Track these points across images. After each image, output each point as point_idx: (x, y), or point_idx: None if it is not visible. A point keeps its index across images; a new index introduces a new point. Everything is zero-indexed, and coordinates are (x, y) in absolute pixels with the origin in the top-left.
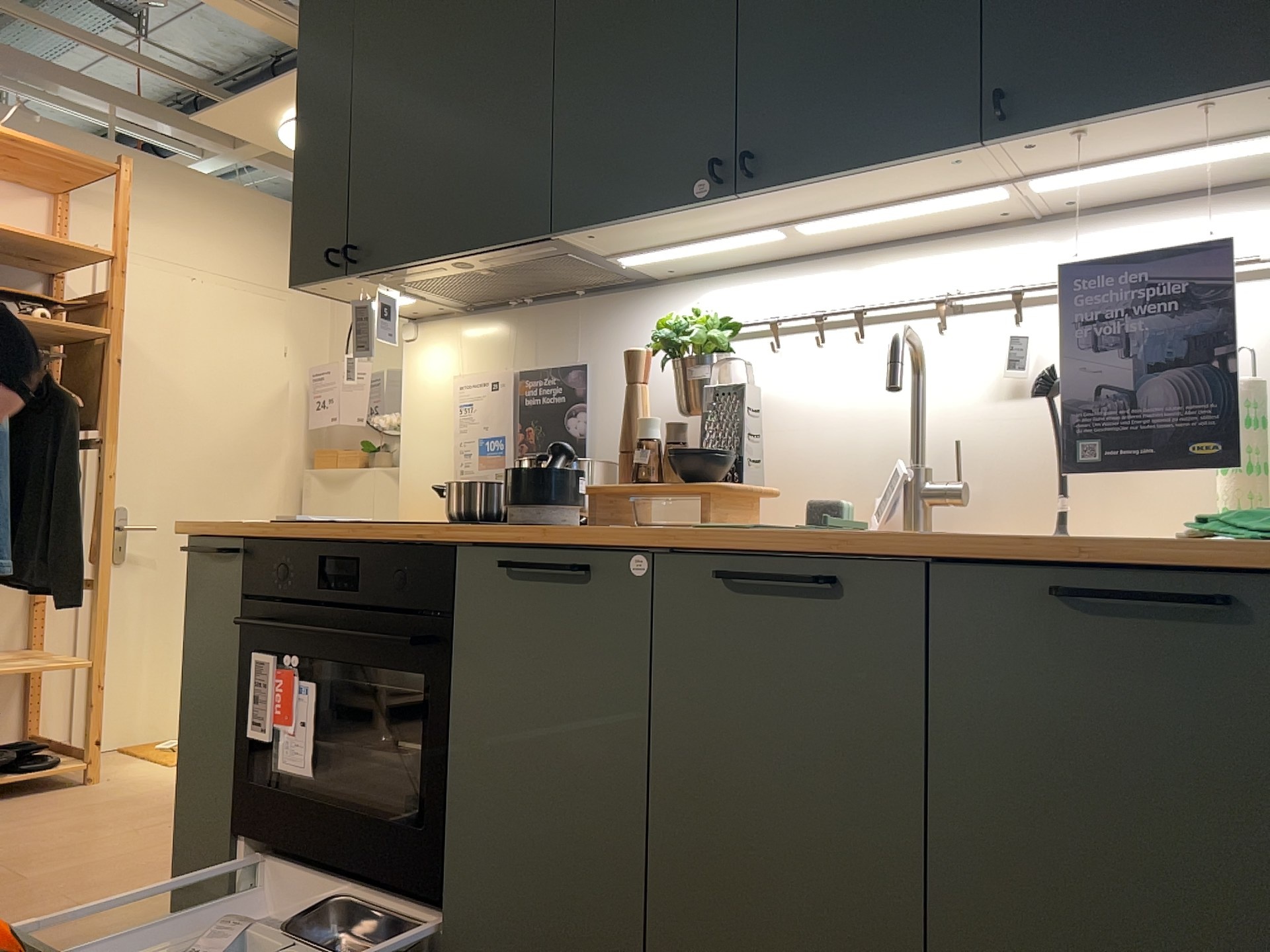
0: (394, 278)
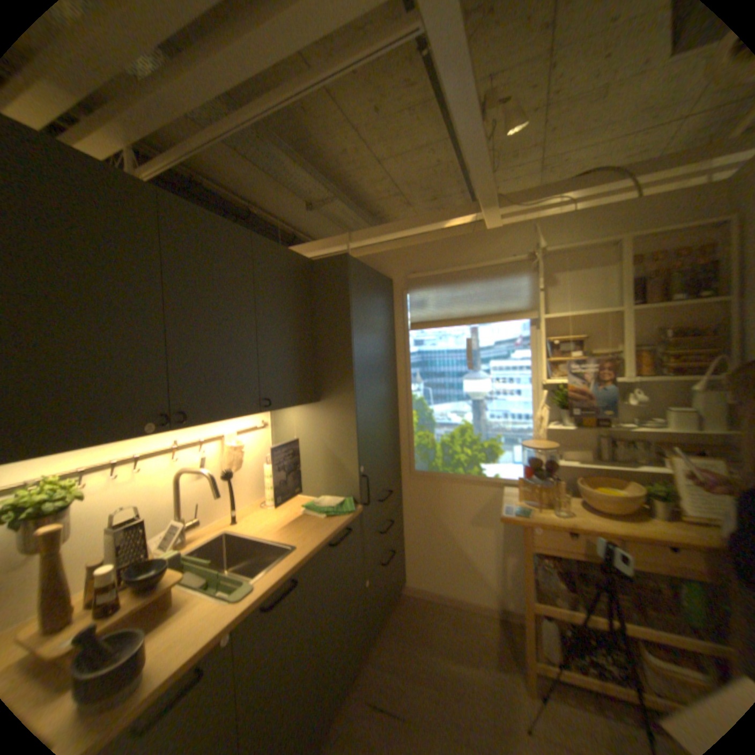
0: None
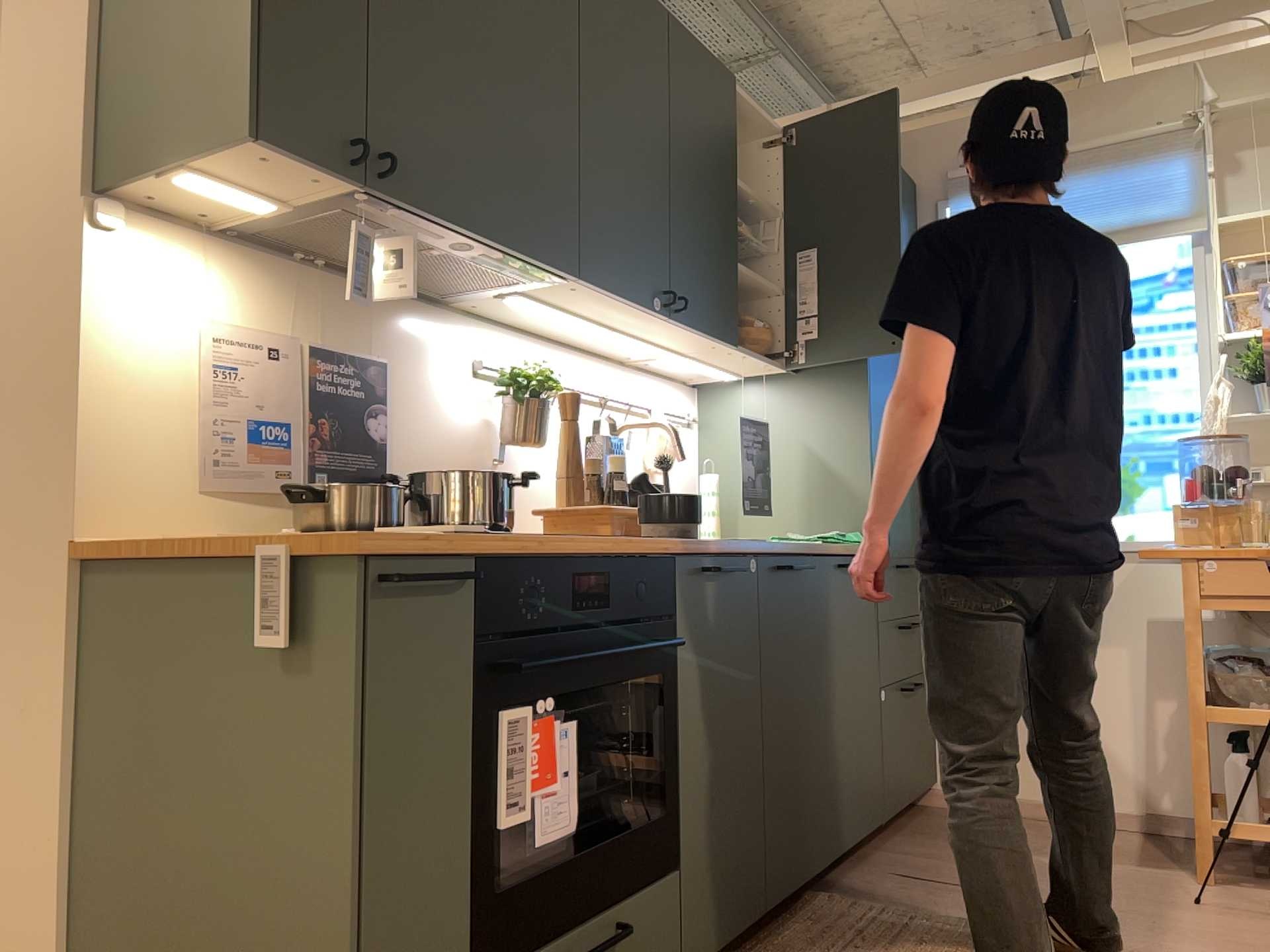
0: (385, 213)
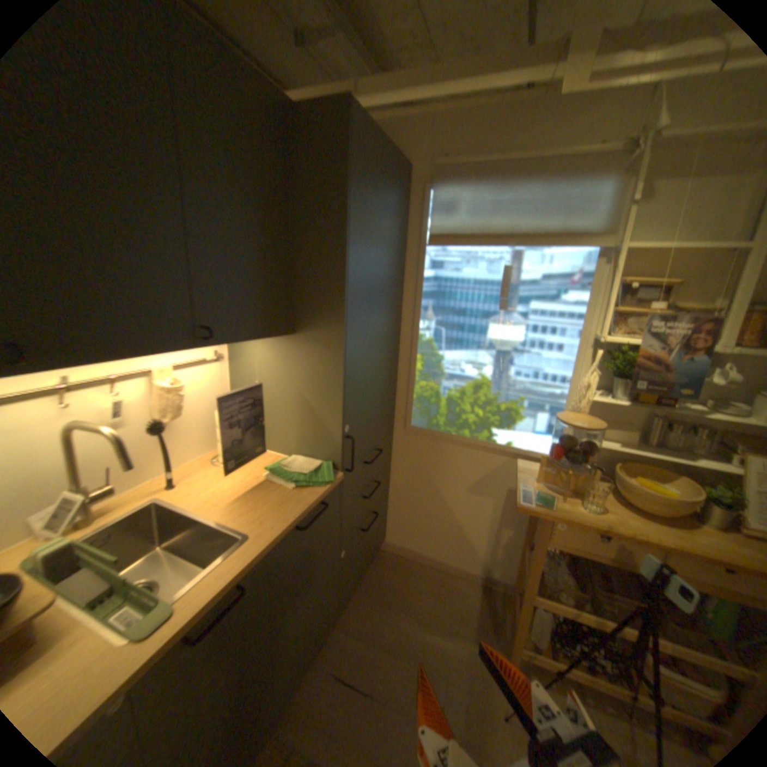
0: None
